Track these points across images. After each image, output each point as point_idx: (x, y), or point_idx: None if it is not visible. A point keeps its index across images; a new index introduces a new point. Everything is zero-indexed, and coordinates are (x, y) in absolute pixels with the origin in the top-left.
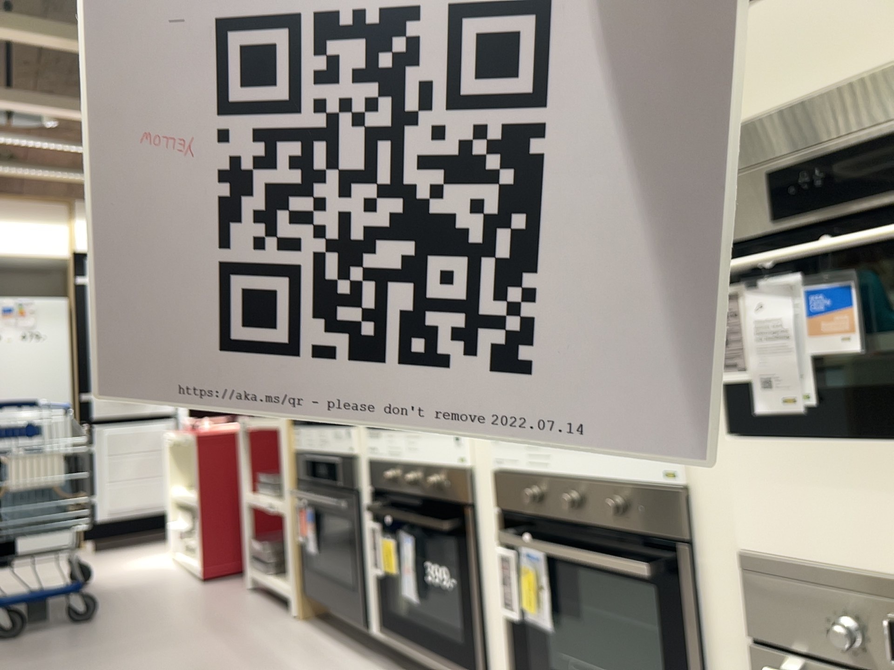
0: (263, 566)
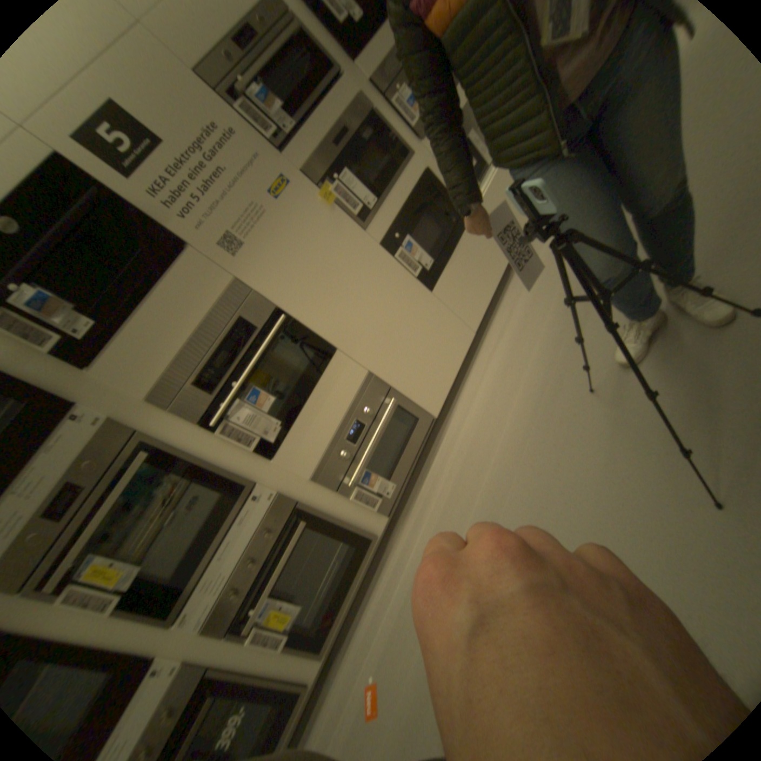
0: None
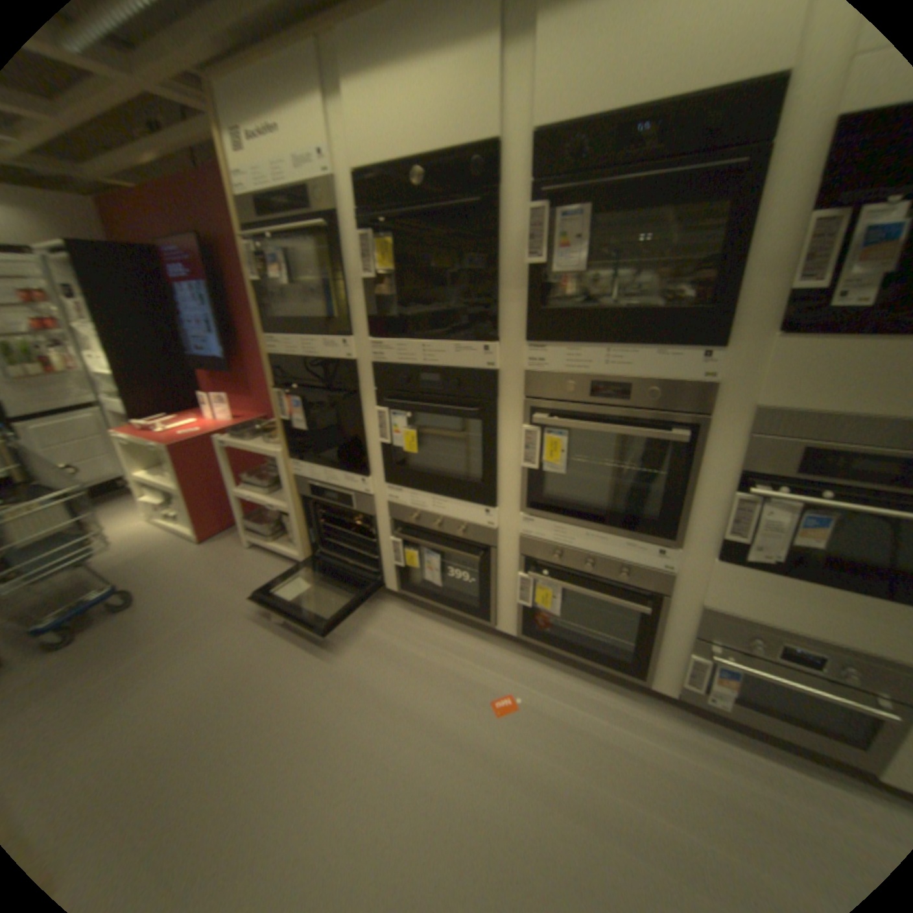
0: (253, 534)
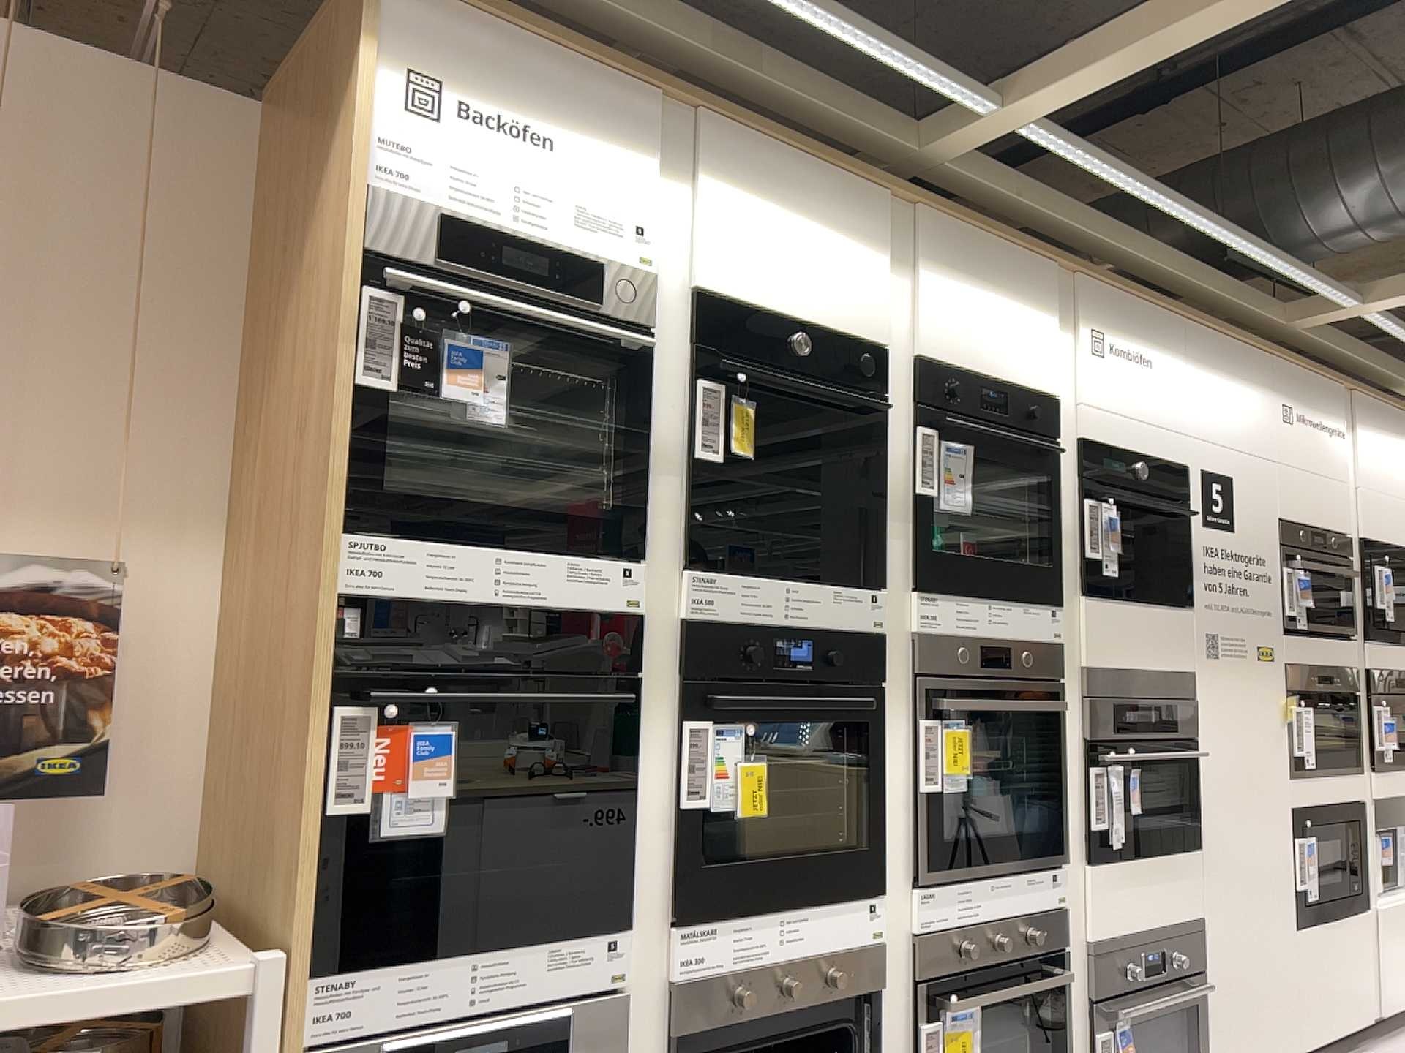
0: None
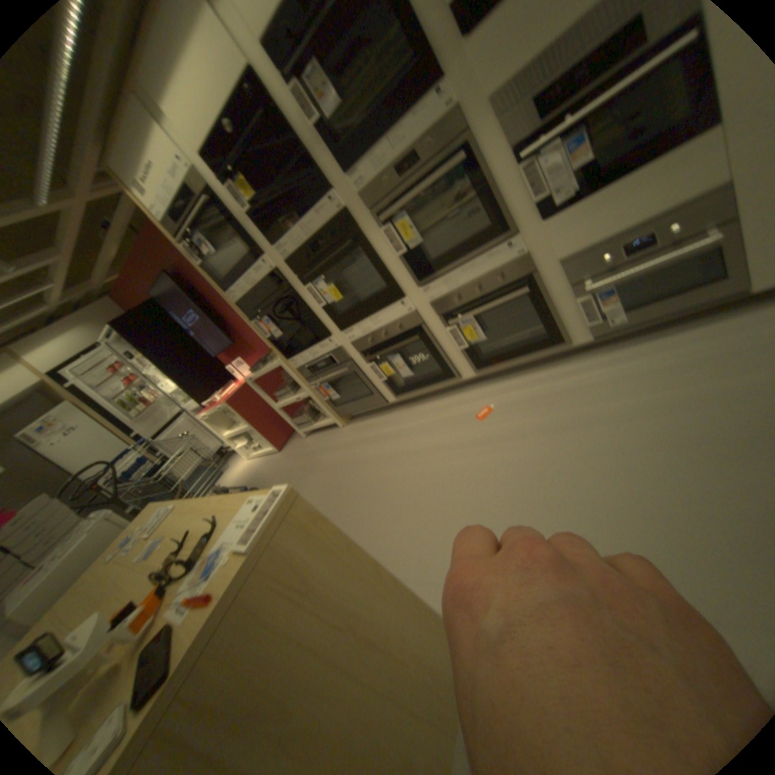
0: (304, 424)
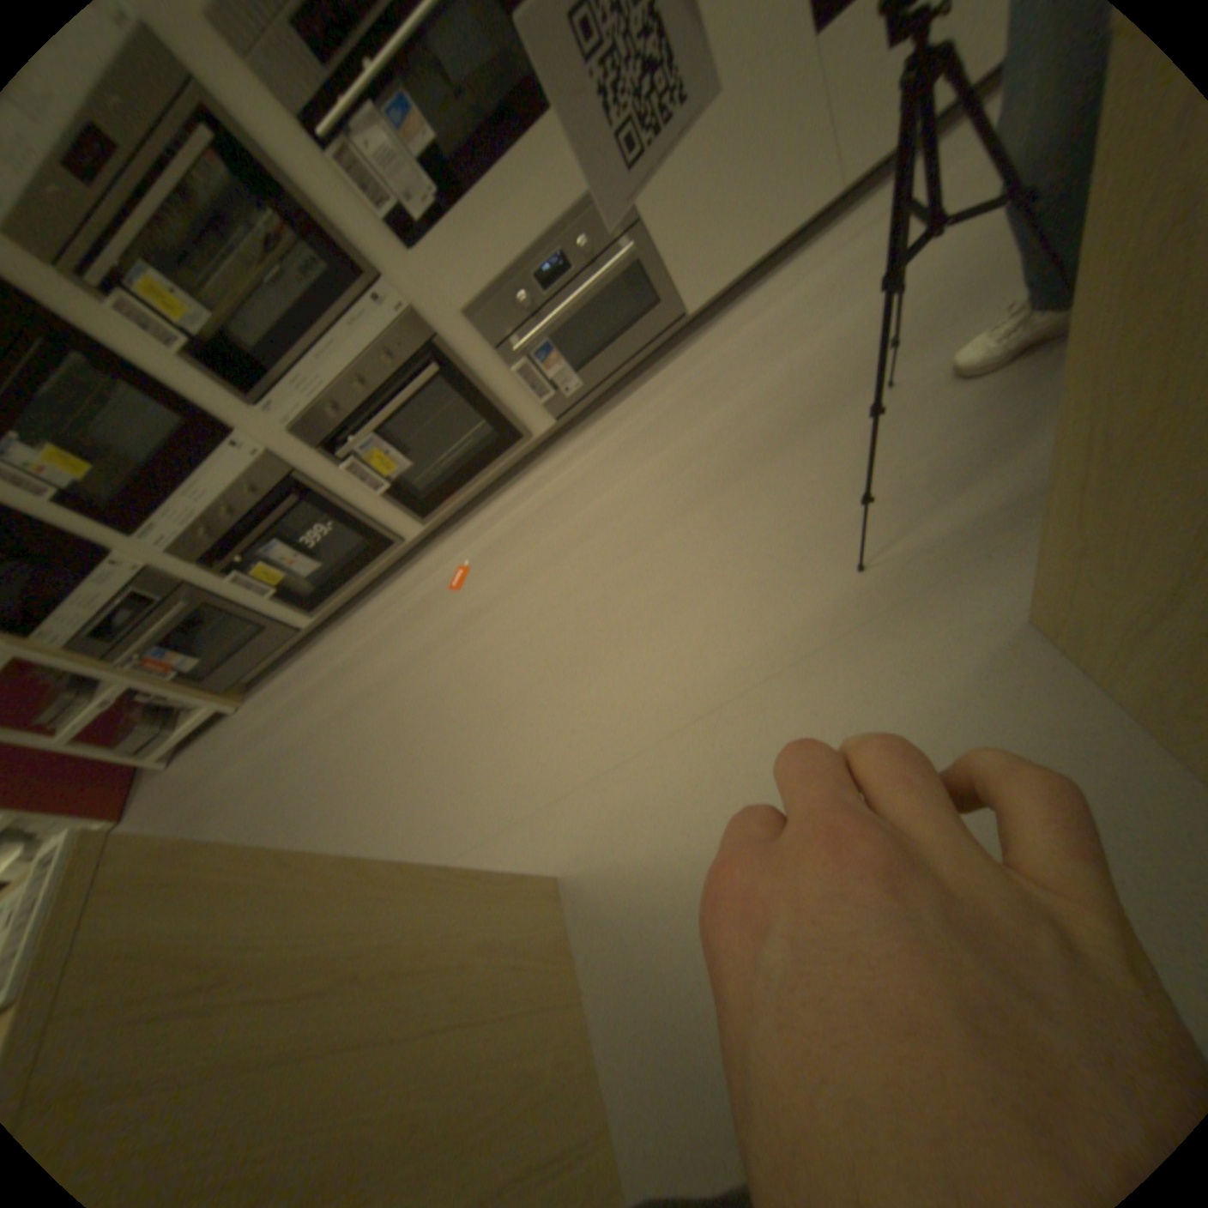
0: (151, 749)
